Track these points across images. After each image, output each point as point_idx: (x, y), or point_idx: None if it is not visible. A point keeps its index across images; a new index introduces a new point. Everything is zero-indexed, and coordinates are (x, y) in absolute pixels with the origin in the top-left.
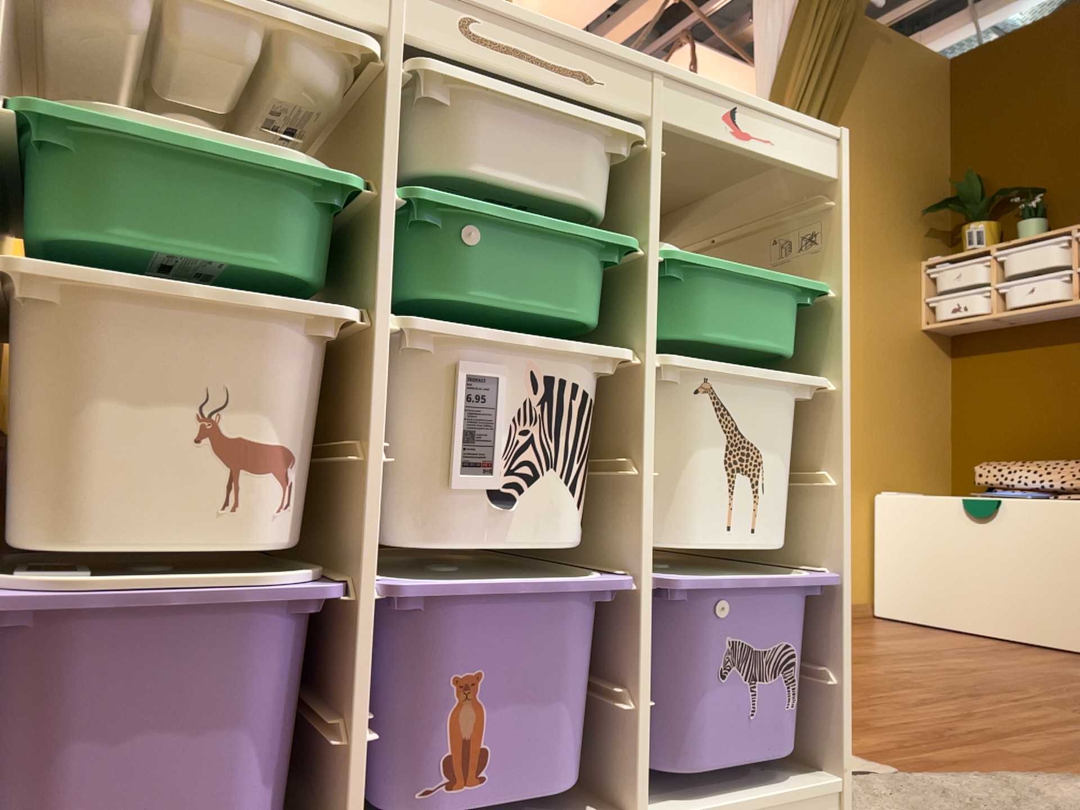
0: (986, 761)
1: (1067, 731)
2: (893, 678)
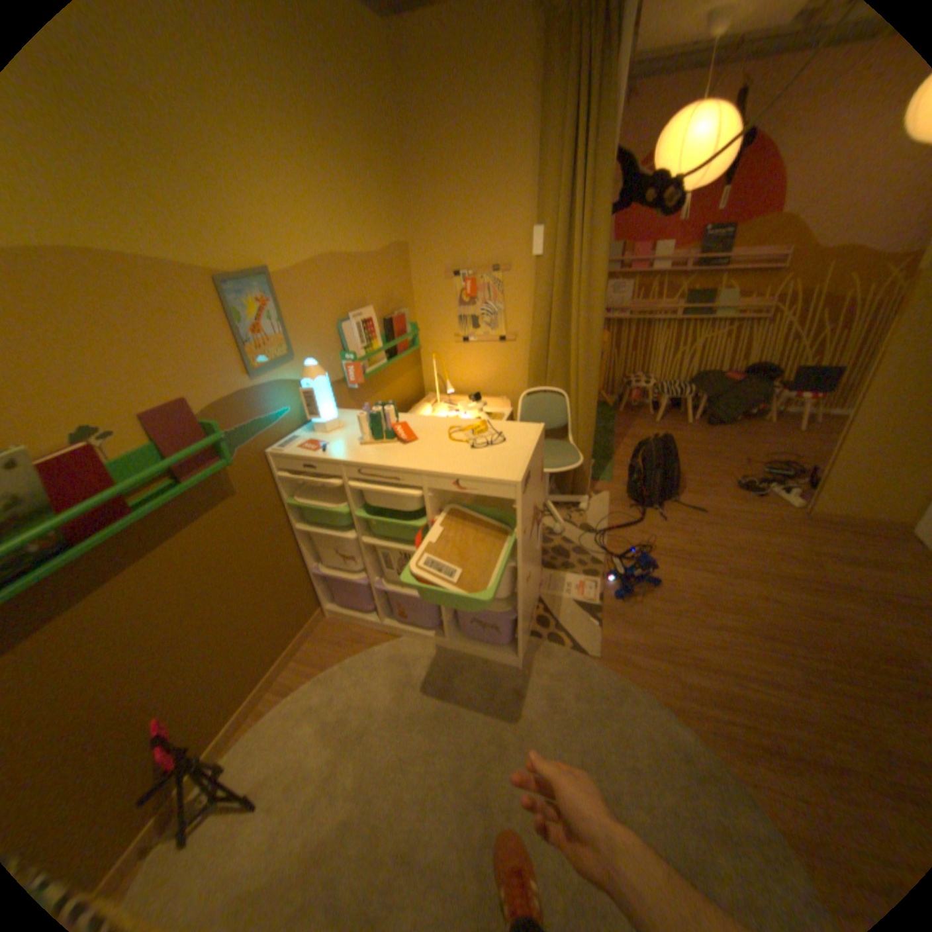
0: (651, 682)
1: (752, 697)
2: (745, 610)
